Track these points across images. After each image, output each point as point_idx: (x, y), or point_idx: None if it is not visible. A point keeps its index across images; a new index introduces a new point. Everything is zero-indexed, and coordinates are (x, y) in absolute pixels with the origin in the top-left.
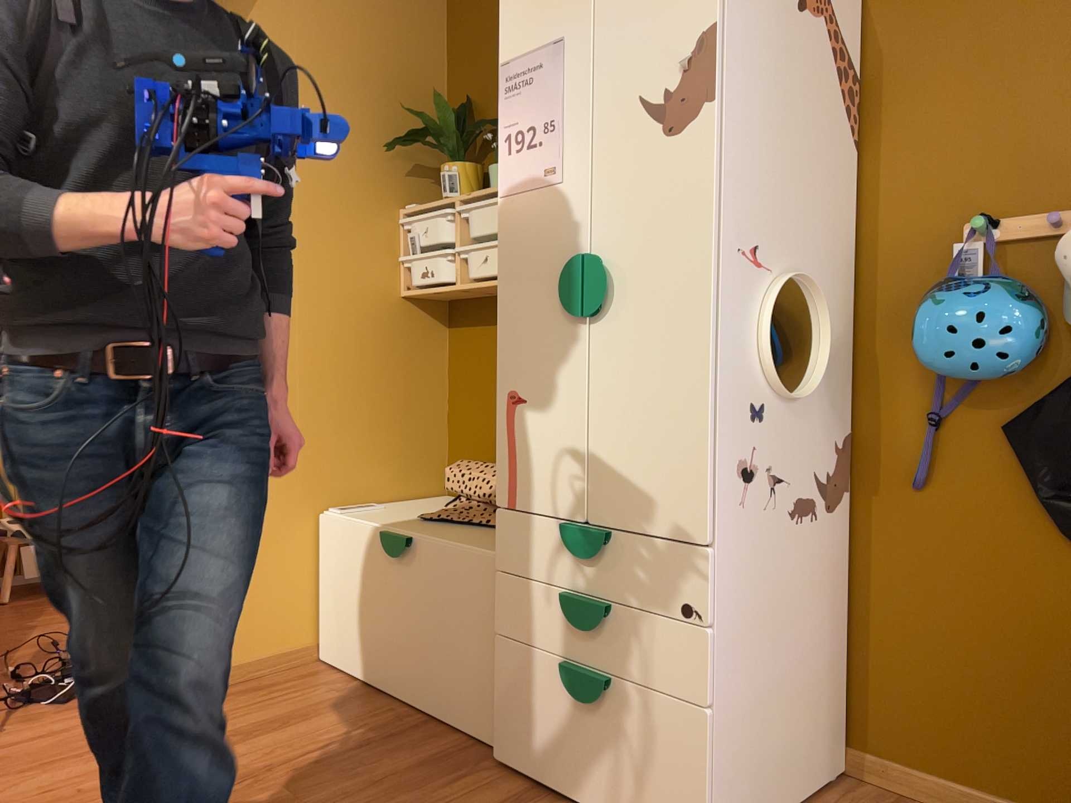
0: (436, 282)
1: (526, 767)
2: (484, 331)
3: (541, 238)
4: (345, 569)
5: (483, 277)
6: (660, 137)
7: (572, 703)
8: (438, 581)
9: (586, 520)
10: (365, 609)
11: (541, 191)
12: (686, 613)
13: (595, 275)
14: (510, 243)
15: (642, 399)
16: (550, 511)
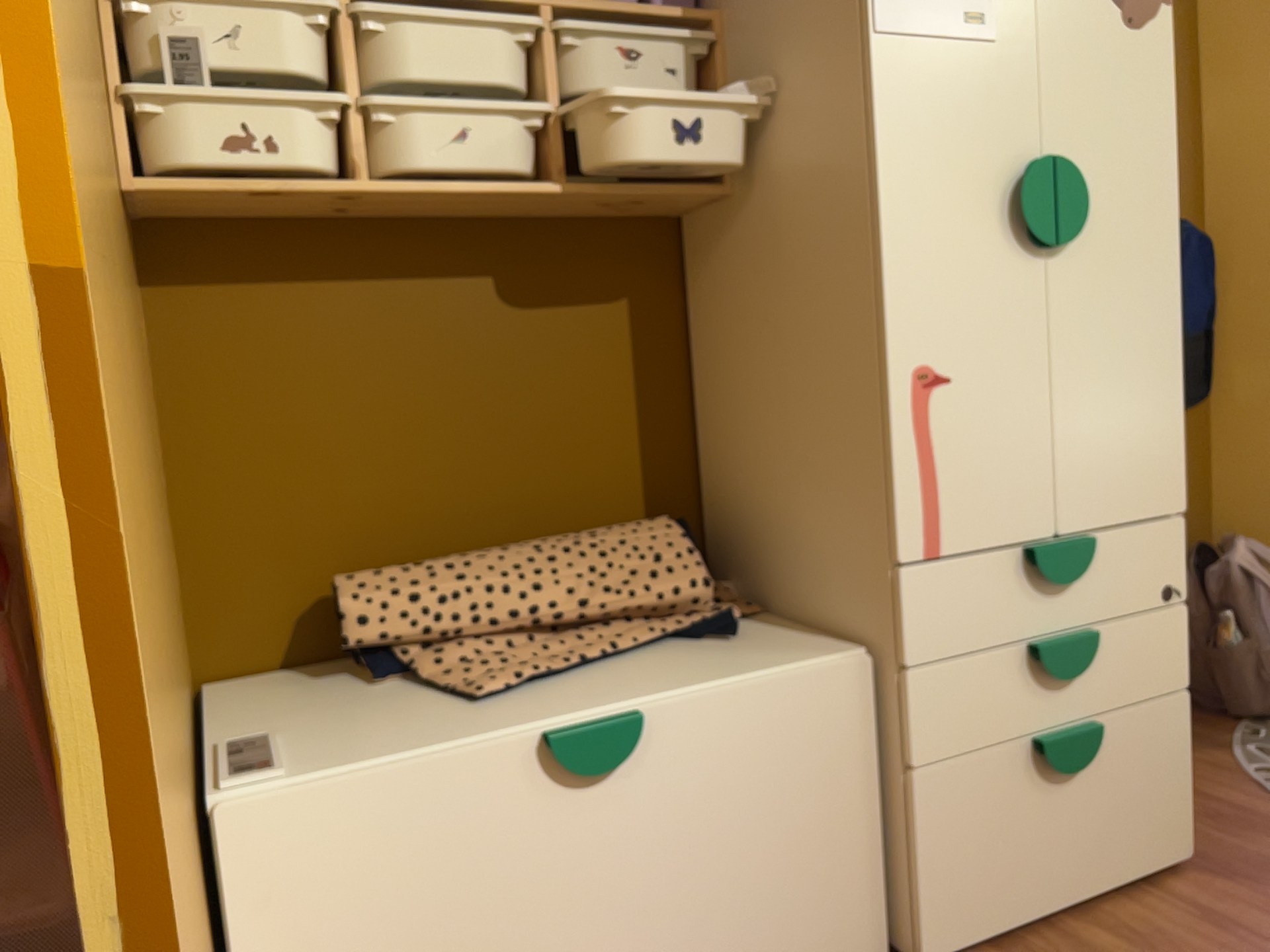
0: (279, 172)
1: (984, 931)
2: (294, 298)
3: (966, 121)
4: (387, 898)
5: (456, 175)
6: (1122, 25)
7: (1047, 786)
8: (726, 763)
9: (1060, 530)
10: (487, 948)
11: (963, 46)
12: (1168, 595)
13: (1076, 190)
14: (906, 119)
15: (1117, 356)
16: (1003, 537)
